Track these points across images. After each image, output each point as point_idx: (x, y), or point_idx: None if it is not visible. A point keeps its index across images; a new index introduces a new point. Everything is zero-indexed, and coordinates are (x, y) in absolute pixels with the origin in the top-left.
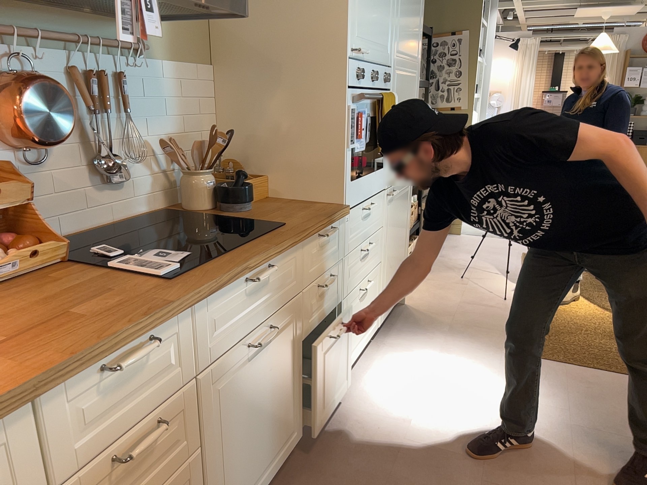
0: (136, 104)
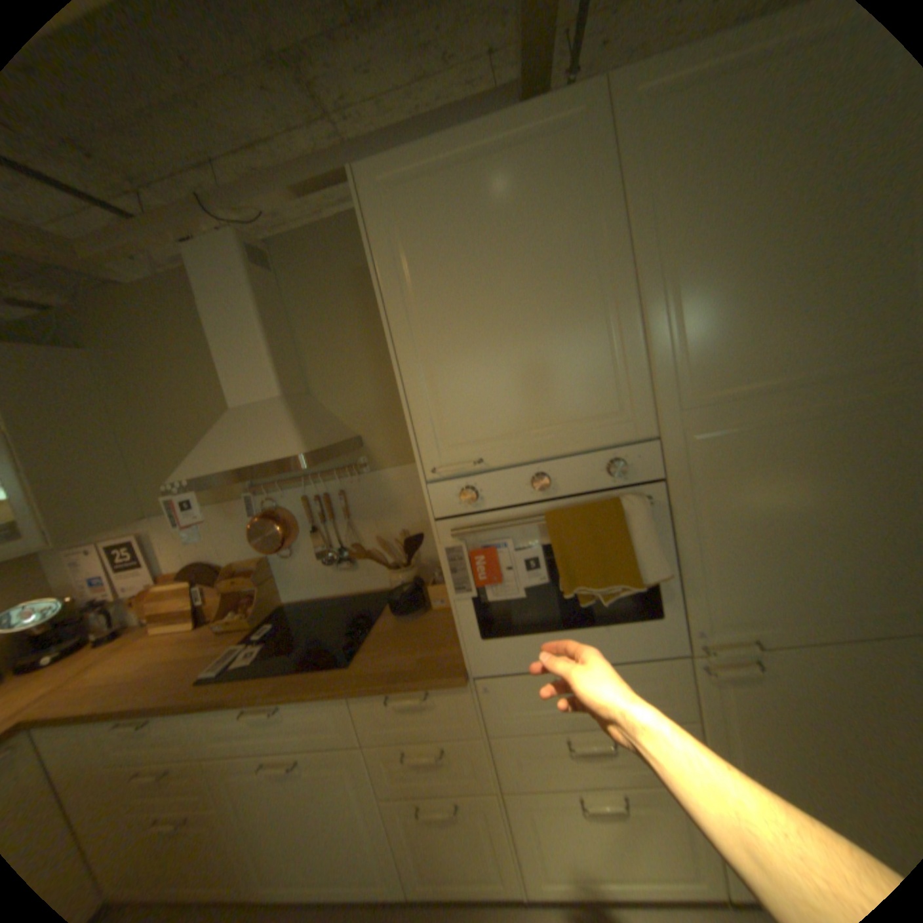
0: (361, 508)
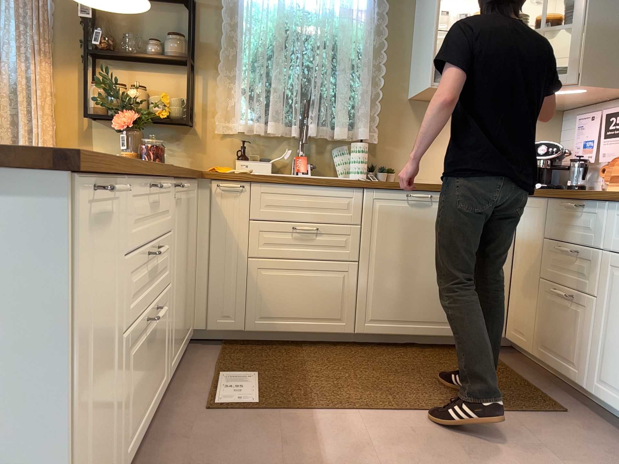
0: None
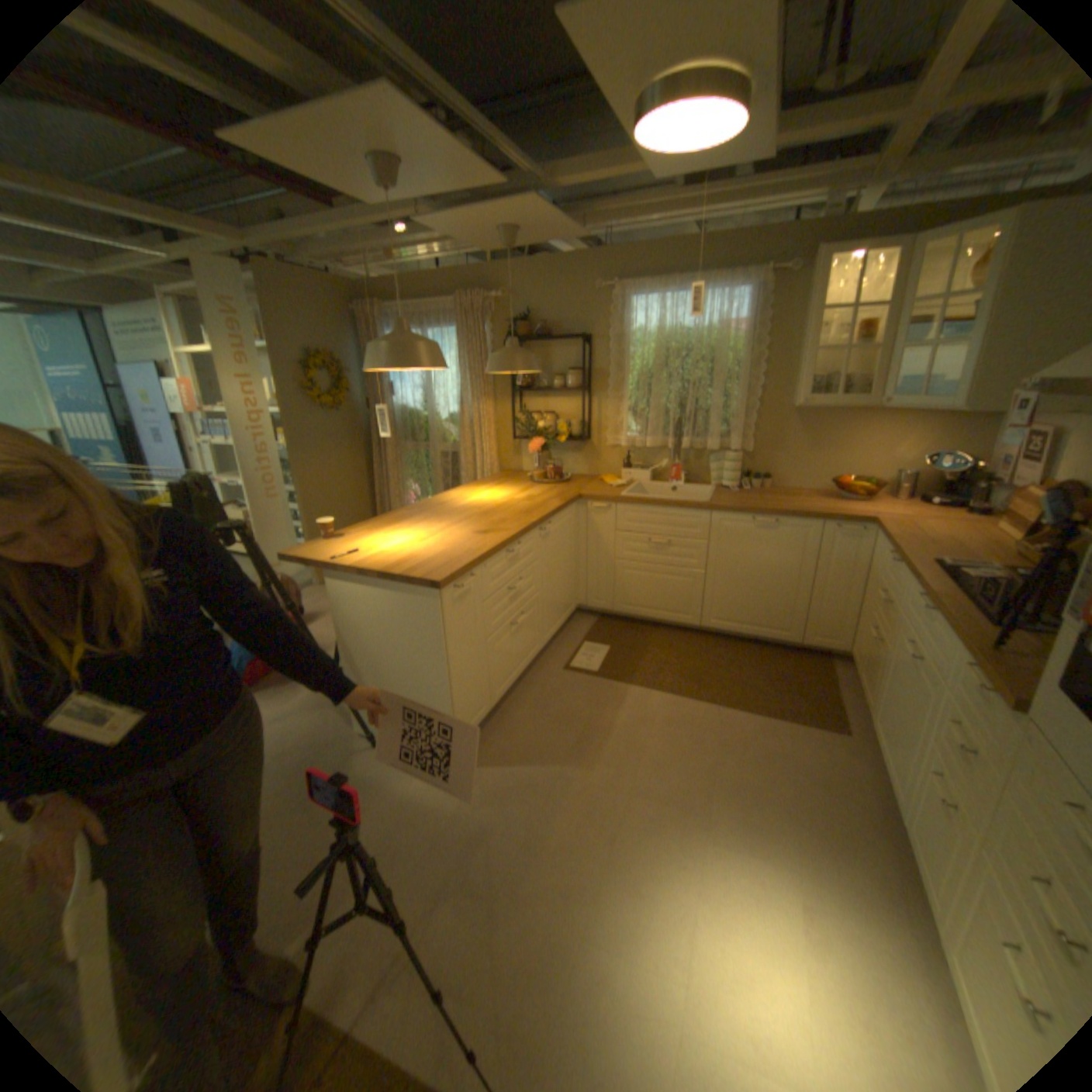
0: None
